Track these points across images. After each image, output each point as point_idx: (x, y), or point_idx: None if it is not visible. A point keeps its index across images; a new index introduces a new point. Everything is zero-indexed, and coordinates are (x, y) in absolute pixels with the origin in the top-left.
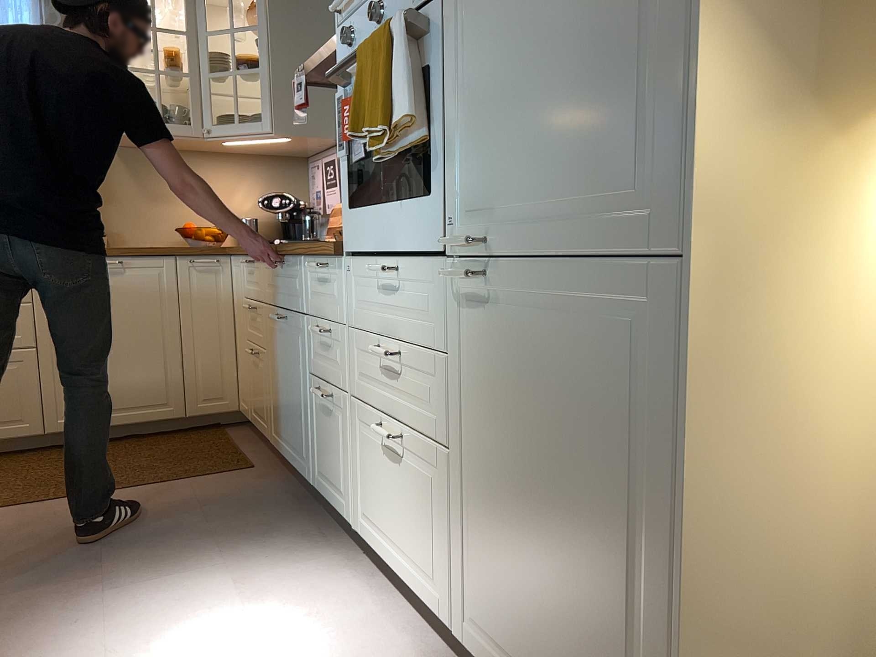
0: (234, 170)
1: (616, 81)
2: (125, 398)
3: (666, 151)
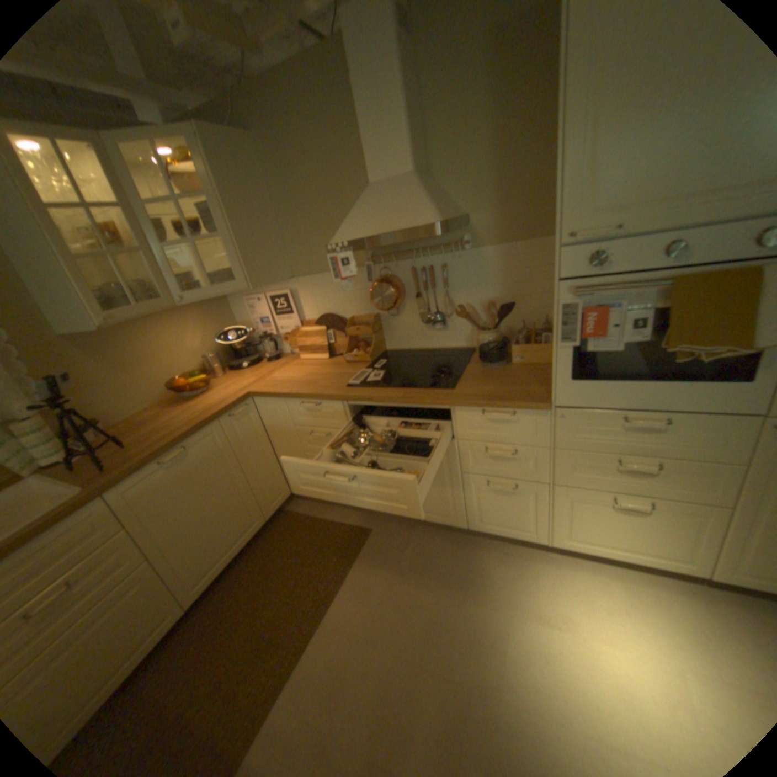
0: (176, 319)
1: None
2: (228, 540)
3: None
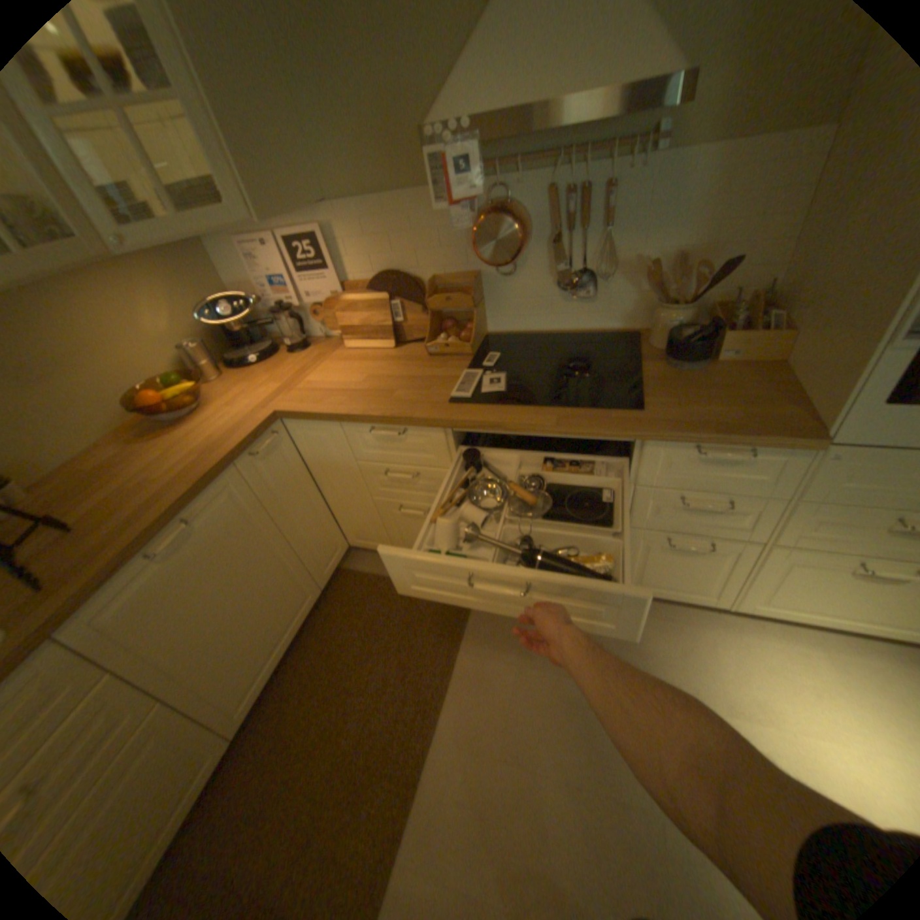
0: (116, 278)
1: None
2: (274, 632)
3: None
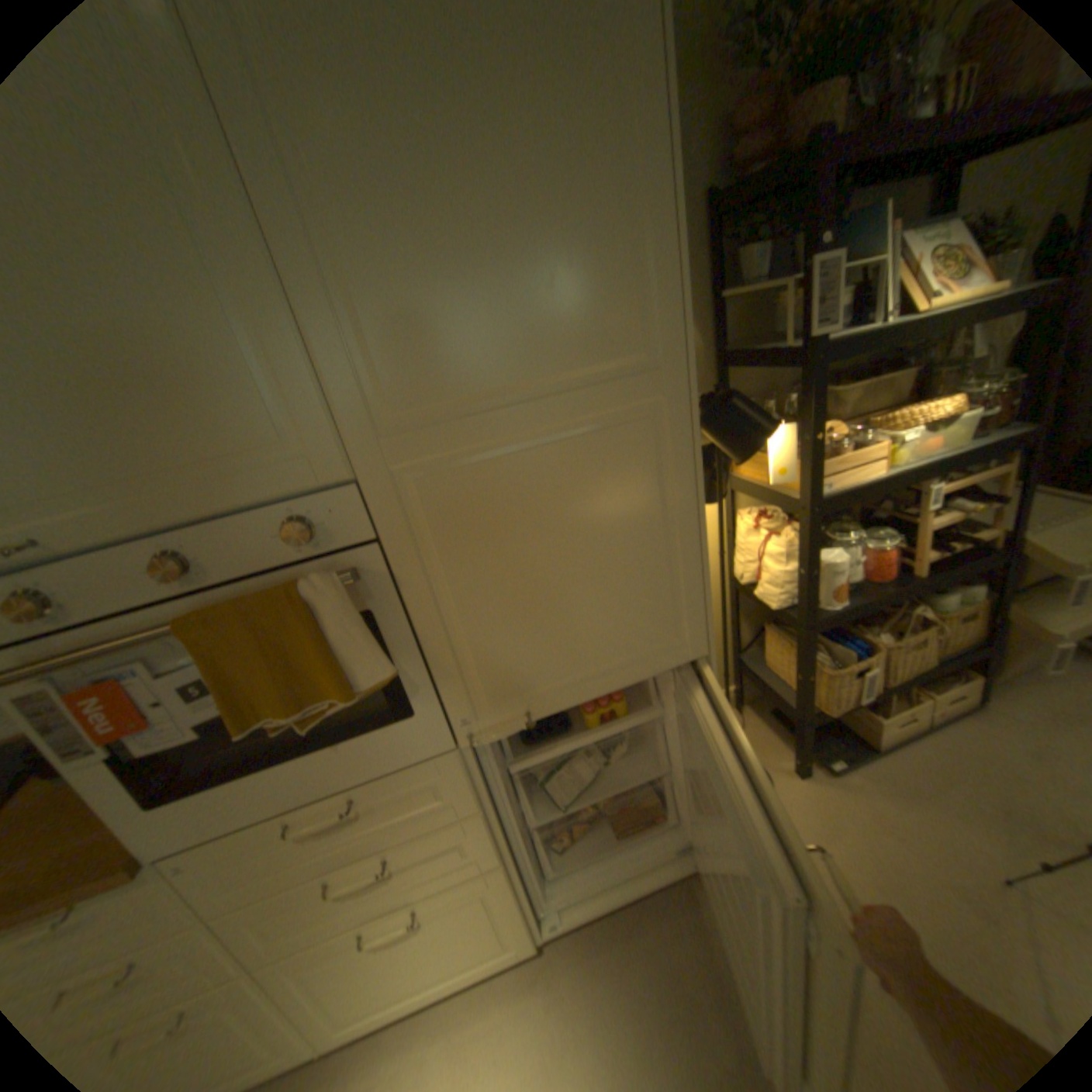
0: None
1: (640, 590)
2: None
3: (680, 617)
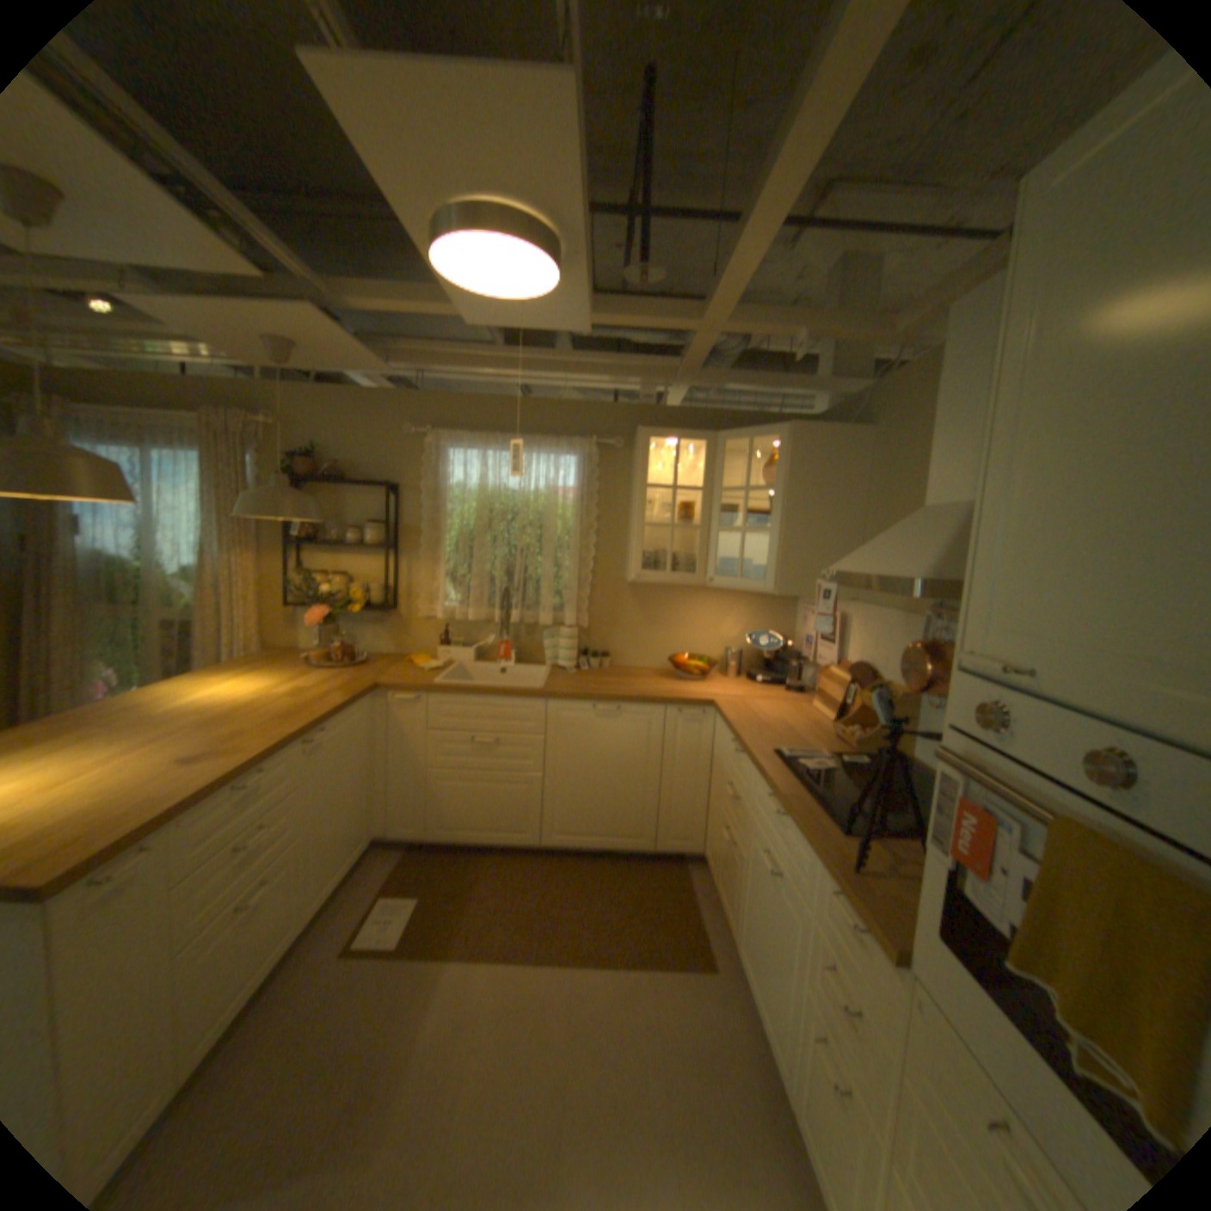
0: (726, 601)
1: None
2: (607, 826)
3: None
